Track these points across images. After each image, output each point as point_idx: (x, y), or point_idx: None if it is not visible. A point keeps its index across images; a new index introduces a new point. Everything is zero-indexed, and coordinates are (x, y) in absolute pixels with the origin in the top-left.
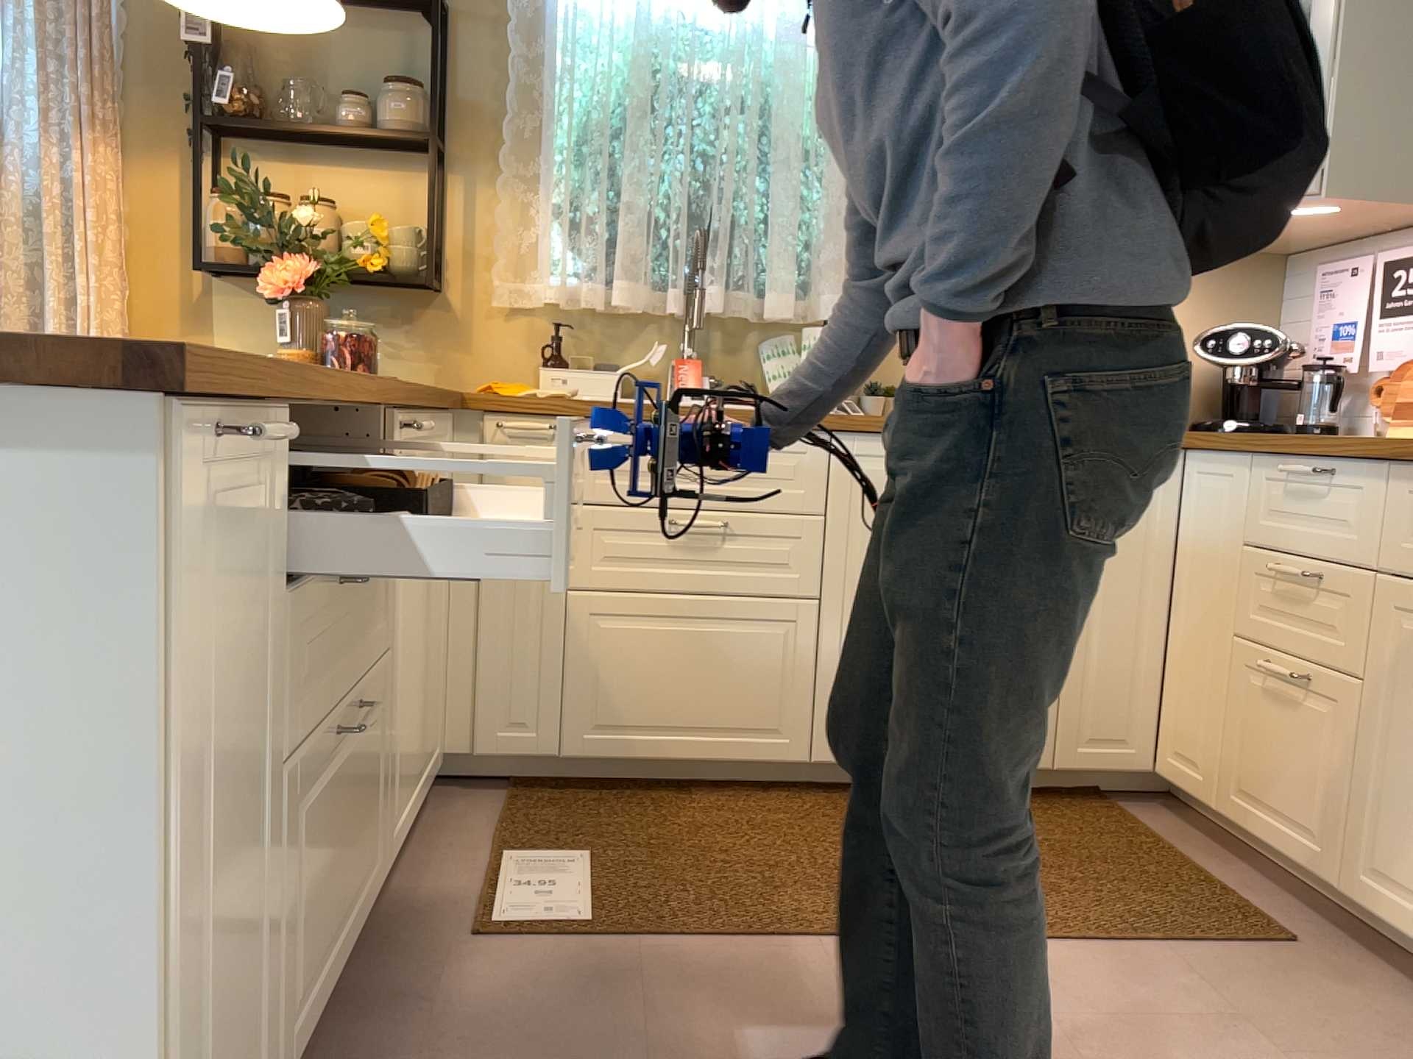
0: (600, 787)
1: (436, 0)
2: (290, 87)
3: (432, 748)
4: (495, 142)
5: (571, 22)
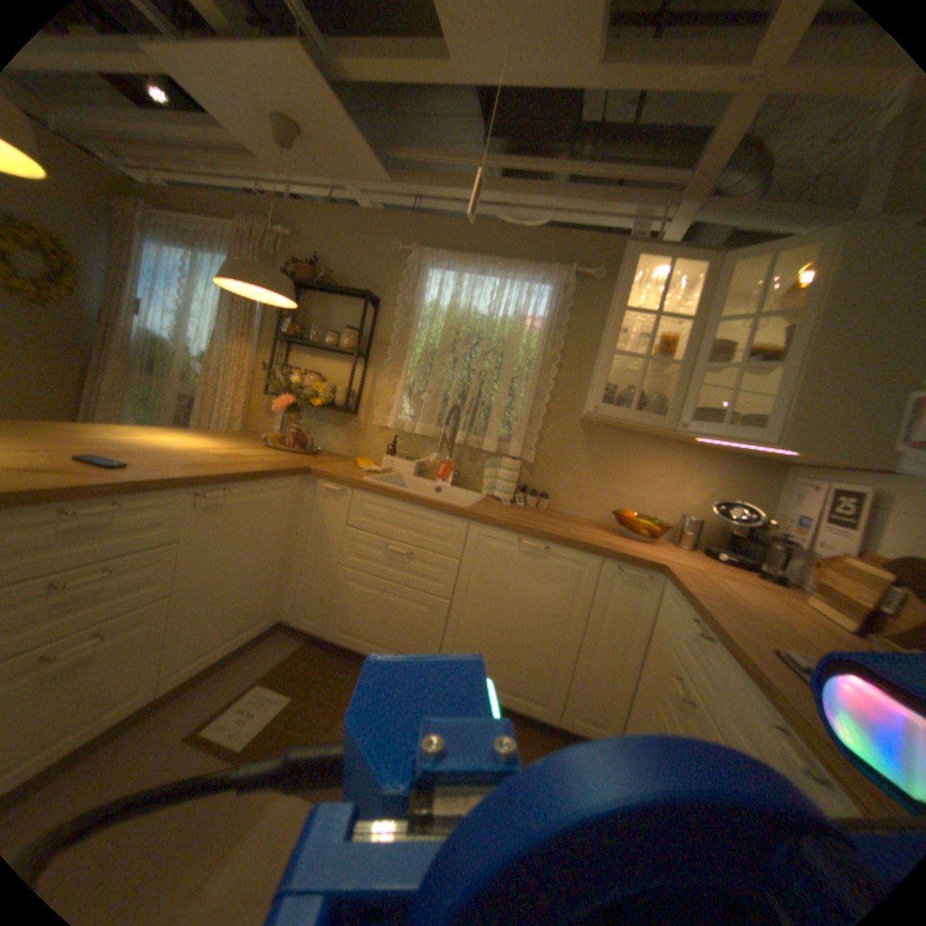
0: (342, 656)
1: (374, 296)
2: (316, 326)
3: (256, 623)
4: (387, 357)
5: (421, 309)
